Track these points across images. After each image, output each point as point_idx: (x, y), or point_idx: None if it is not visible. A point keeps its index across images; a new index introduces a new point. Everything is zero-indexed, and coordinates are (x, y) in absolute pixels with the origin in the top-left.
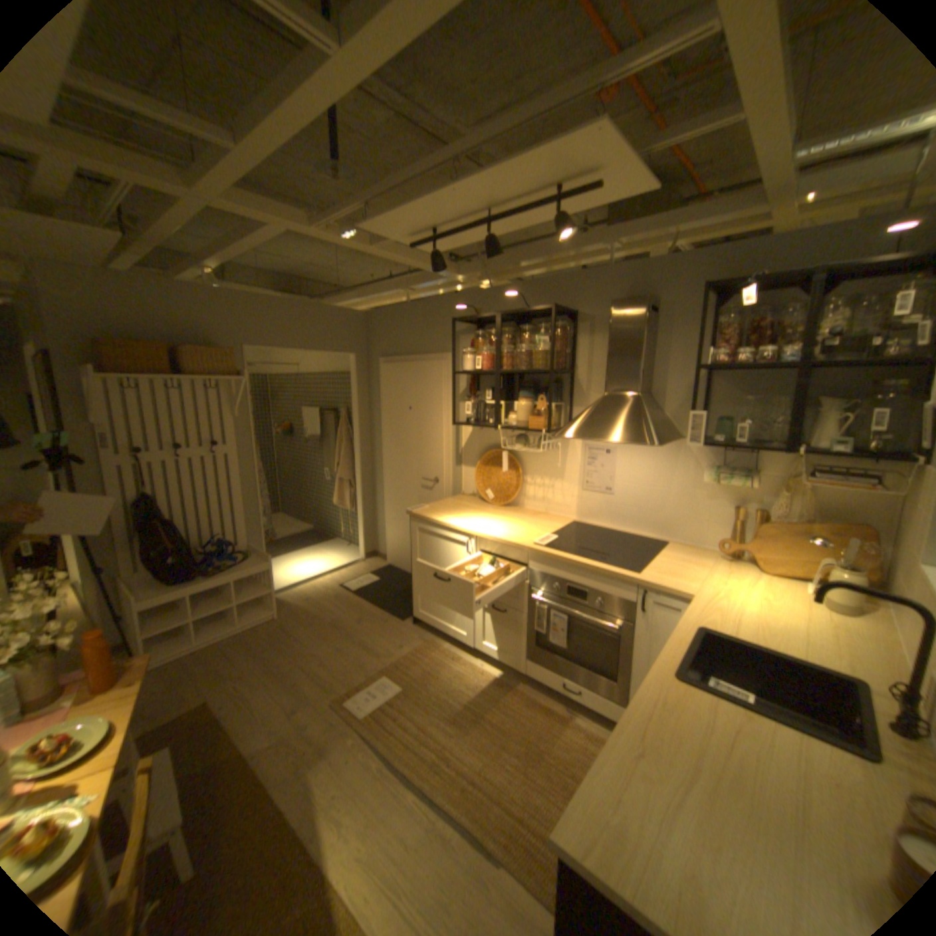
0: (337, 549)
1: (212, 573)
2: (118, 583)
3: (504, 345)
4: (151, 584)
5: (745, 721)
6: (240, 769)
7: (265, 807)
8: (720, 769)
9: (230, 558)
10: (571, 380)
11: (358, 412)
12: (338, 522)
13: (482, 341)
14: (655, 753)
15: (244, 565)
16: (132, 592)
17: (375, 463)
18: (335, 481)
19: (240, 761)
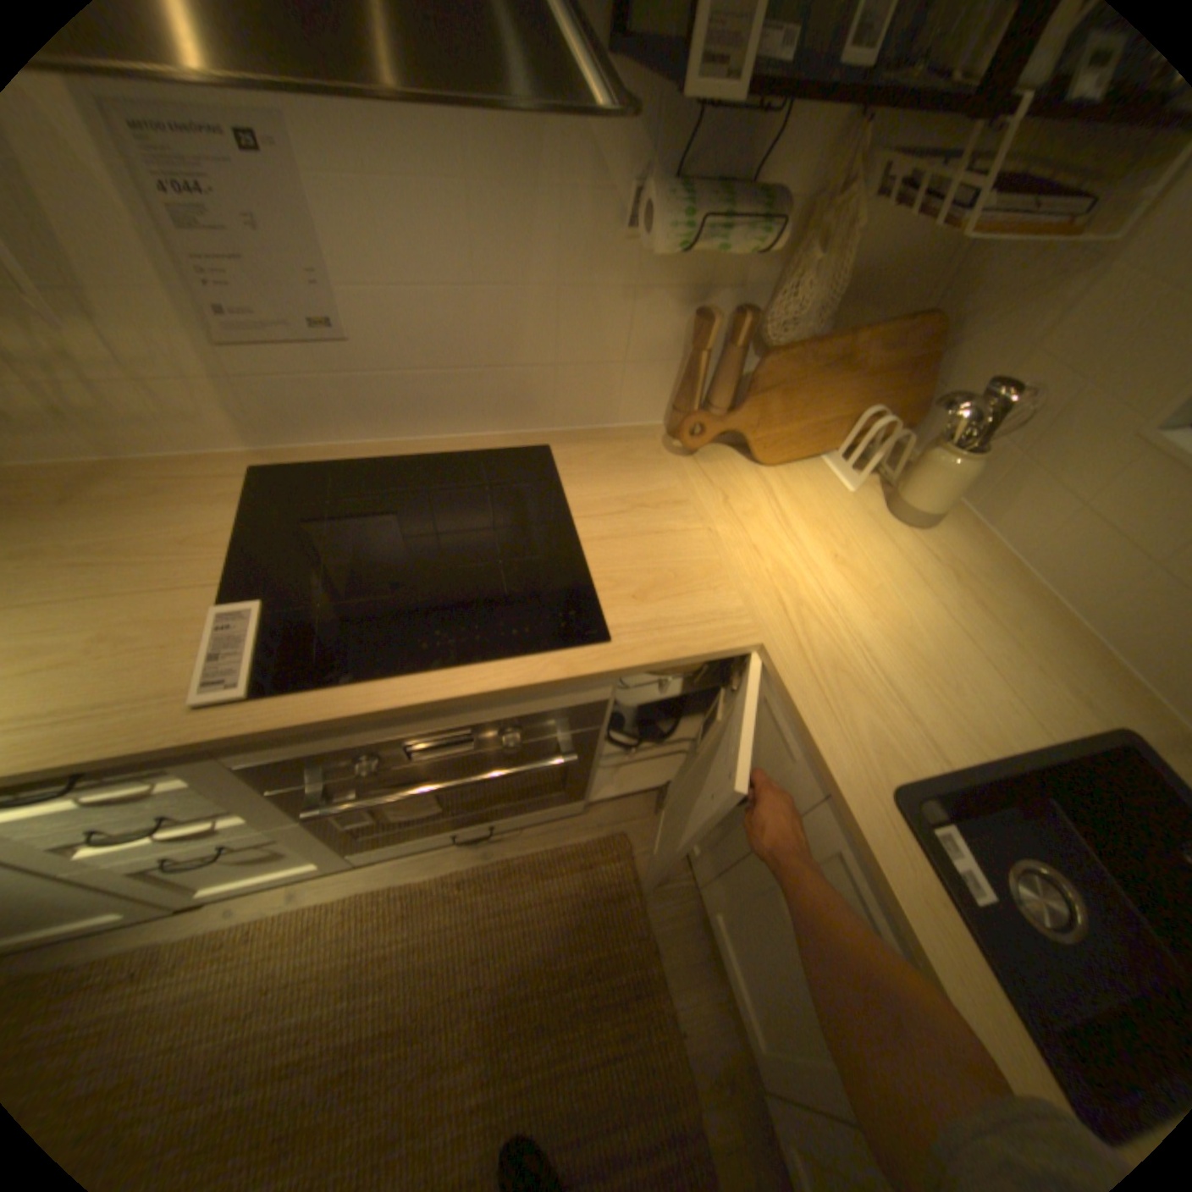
0: None
1: None
2: None
3: None
4: None
5: None
6: None
7: None
8: None
9: None
10: None
11: None
12: None
13: None
14: None
15: None
16: None
17: None
18: None
19: None
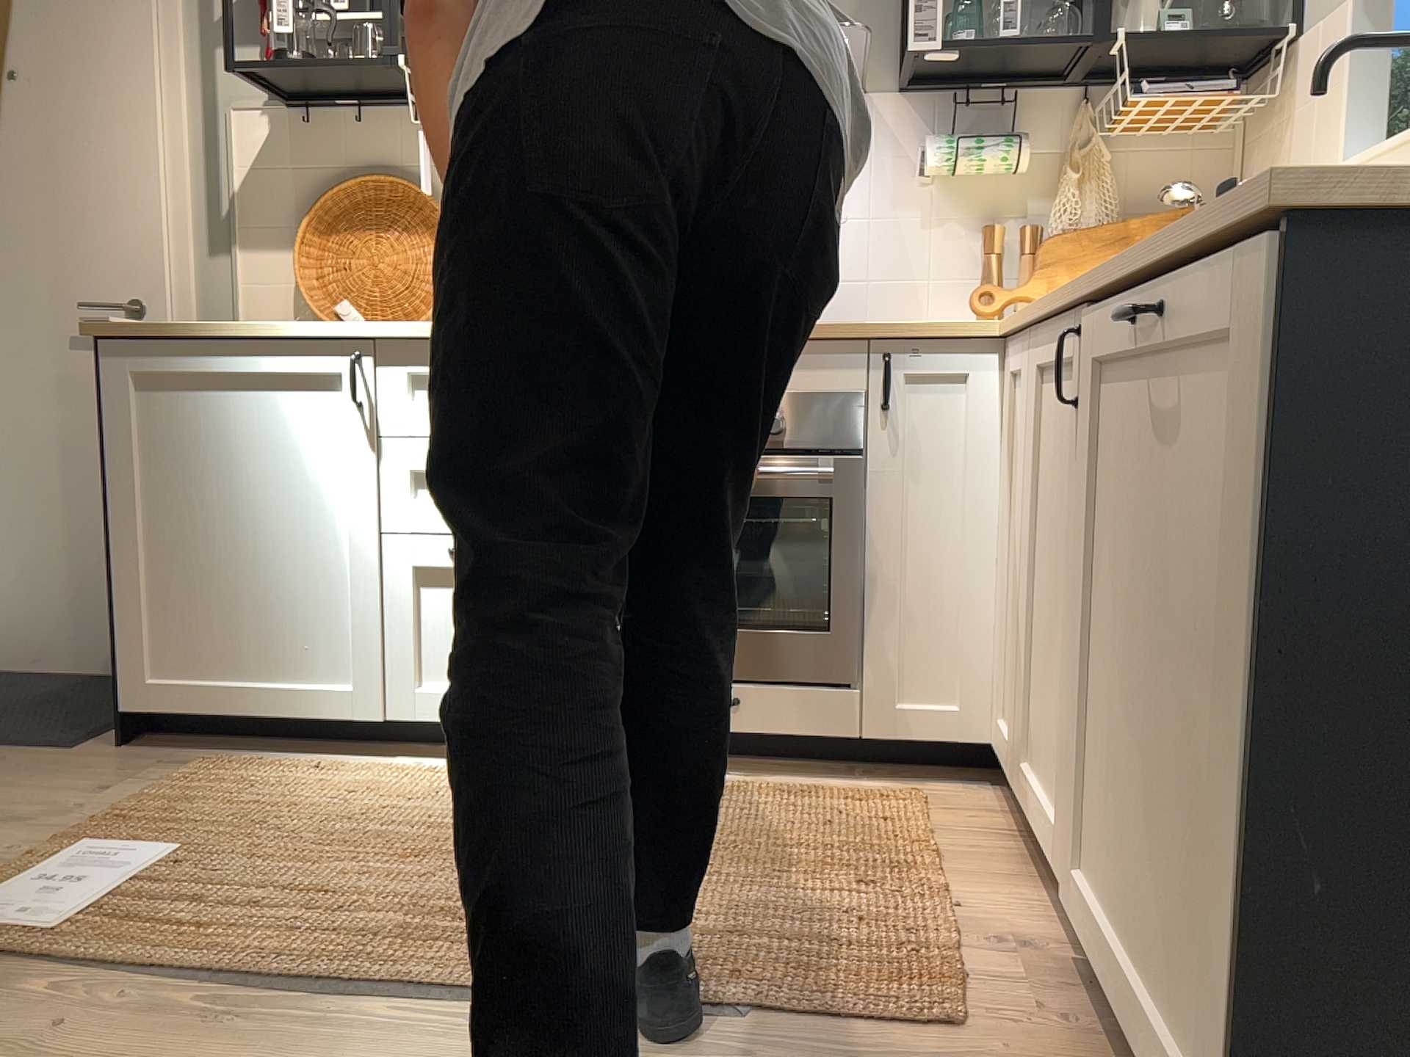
0: None
1: None
2: None
3: None
4: None
5: None
6: None
7: None
8: None
9: None
10: None
11: None
12: None
13: None
14: None
15: None
16: None
17: None
18: None
19: None
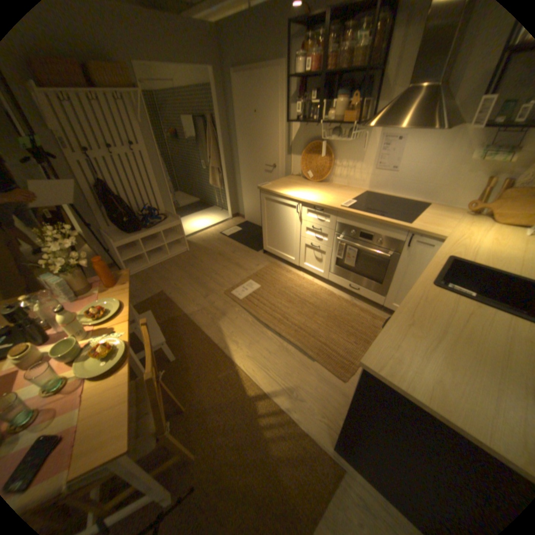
0: (215, 212)
1: (150, 226)
2: (101, 232)
3: (330, 45)
4: (119, 232)
5: (477, 308)
6: (186, 319)
7: (201, 335)
8: (459, 332)
9: (157, 217)
10: (381, 75)
11: (219, 117)
12: (214, 196)
13: (310, 43)
14: (420, 323)
15: (166, 221)
16: (110, 237)
17: (233, 155)
18: (209, 169)
19: (185, 316)
